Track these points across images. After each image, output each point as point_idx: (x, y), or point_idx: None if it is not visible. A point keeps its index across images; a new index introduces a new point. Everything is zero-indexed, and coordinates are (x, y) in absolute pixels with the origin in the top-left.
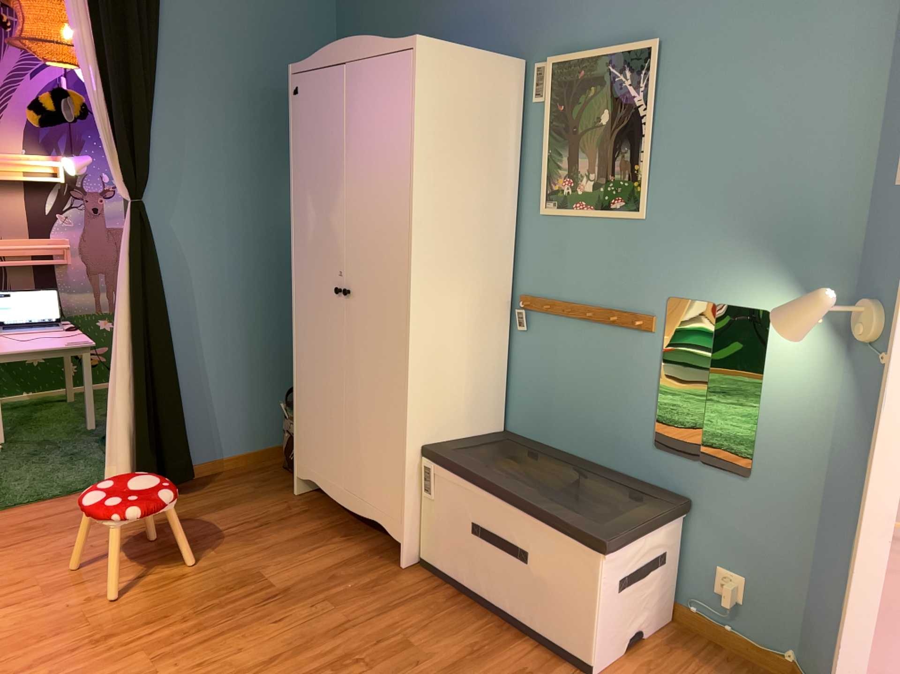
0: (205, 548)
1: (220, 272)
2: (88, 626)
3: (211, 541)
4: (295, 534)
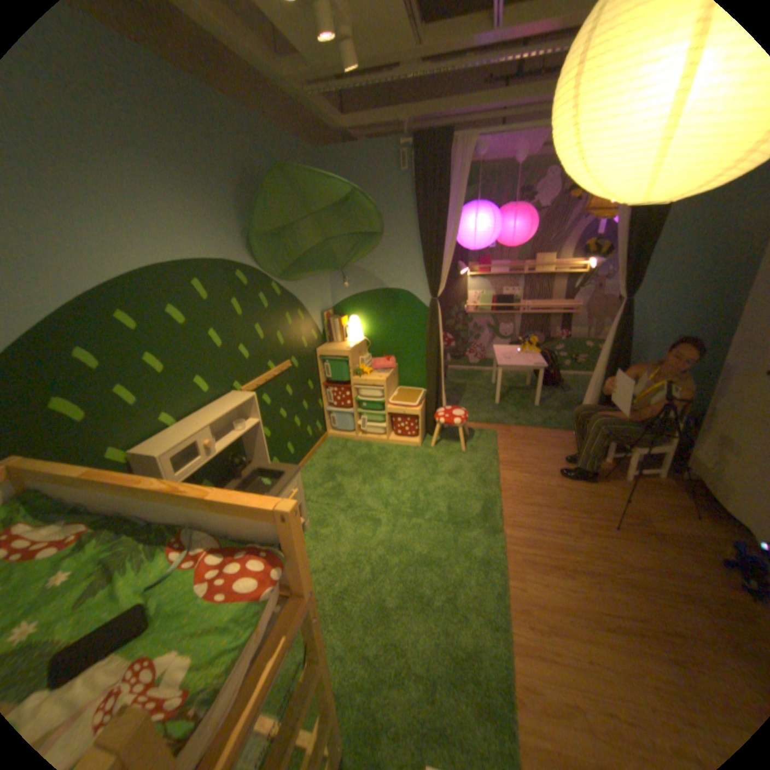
0: (619, 487)
1: (670, 339)
2: (555, 499)
3: (623, 485)
4: (678, 505)
